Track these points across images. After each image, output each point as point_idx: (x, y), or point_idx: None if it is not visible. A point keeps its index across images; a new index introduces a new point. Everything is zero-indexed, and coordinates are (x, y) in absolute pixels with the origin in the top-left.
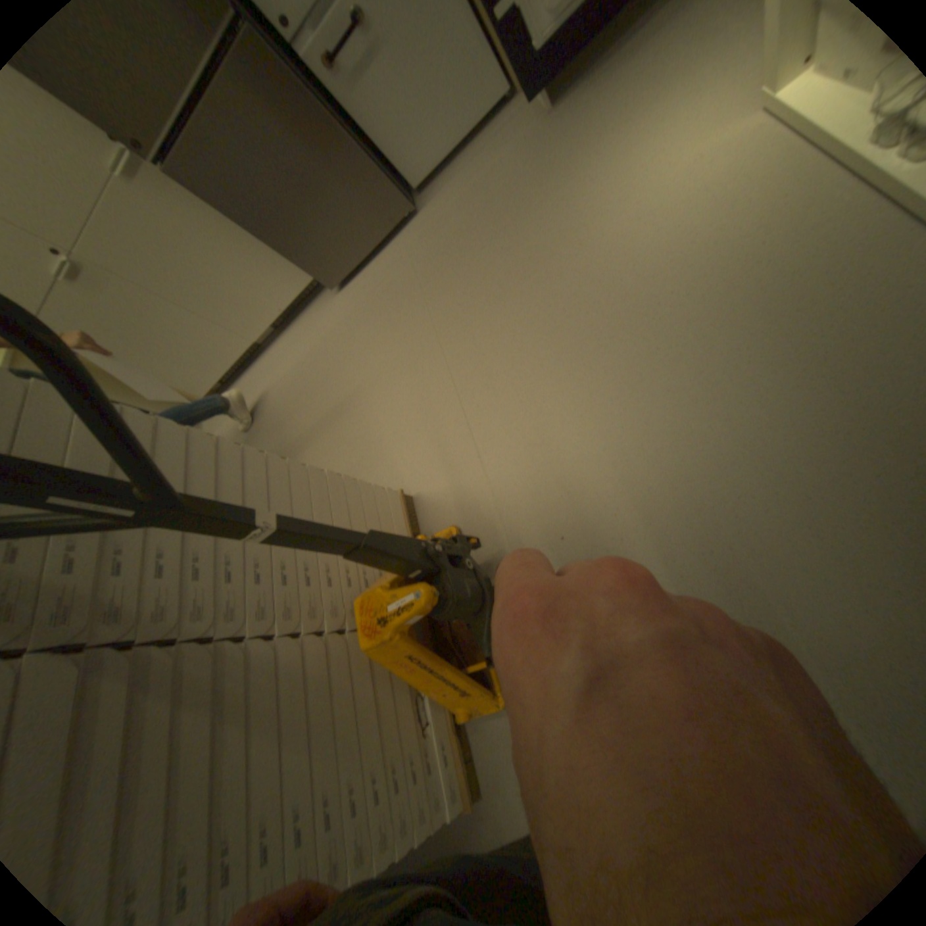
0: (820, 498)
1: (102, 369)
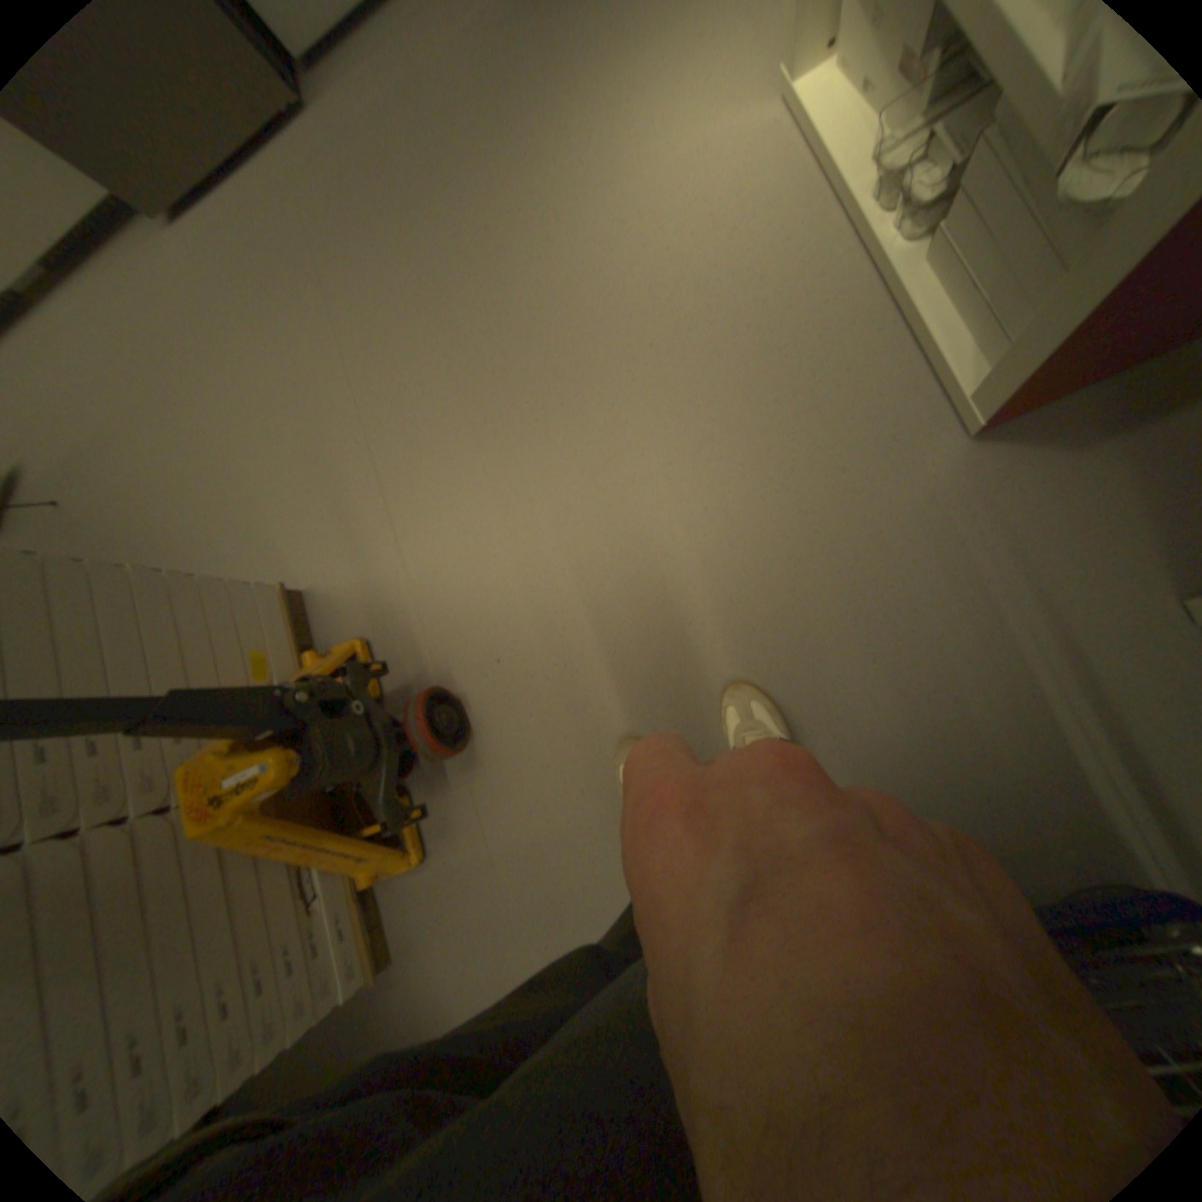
0: (762, 629)
1: None
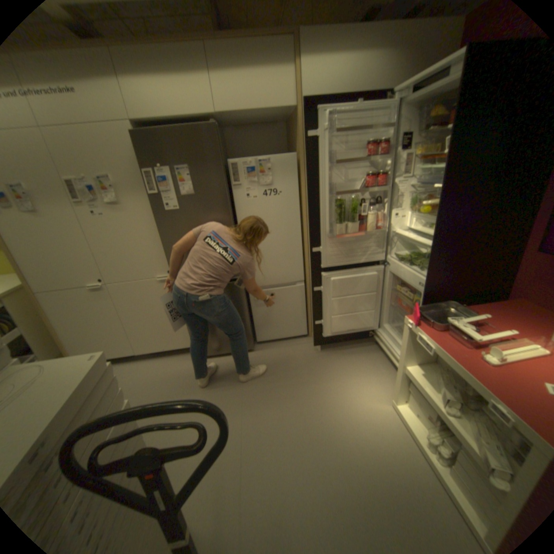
0: None
1: (45, 322)
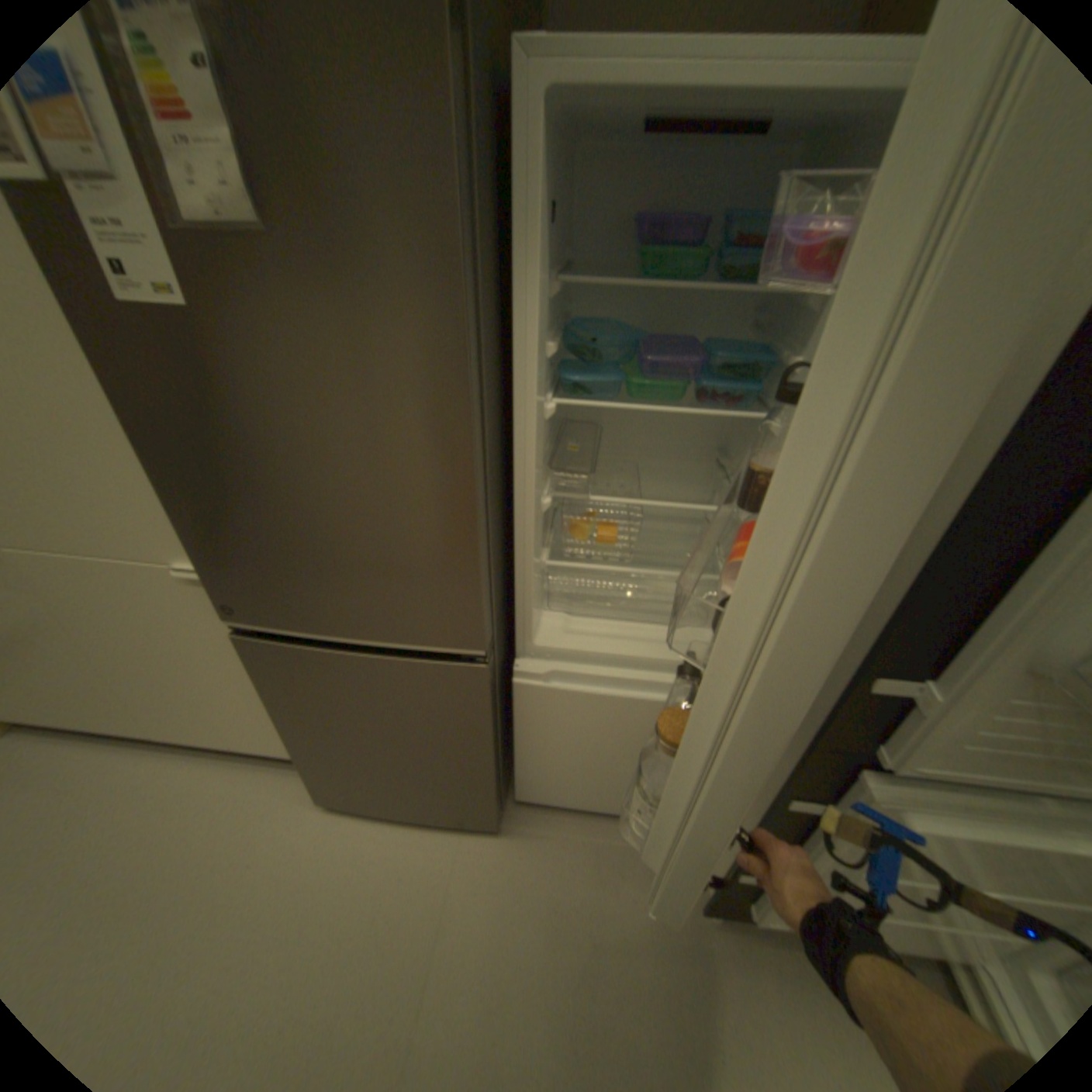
0: None
1: None
